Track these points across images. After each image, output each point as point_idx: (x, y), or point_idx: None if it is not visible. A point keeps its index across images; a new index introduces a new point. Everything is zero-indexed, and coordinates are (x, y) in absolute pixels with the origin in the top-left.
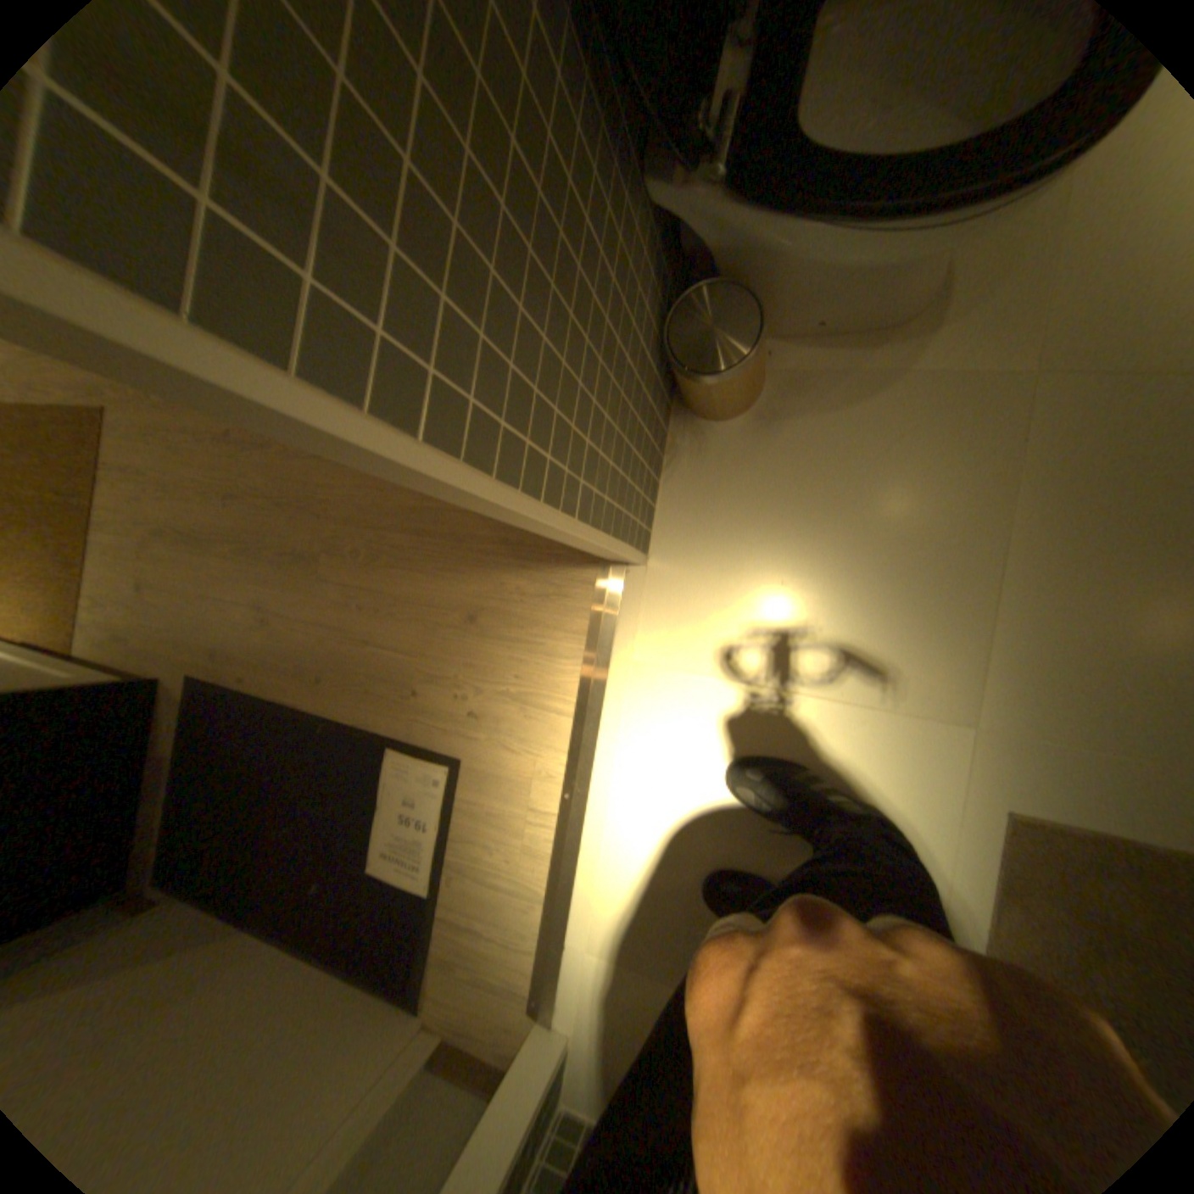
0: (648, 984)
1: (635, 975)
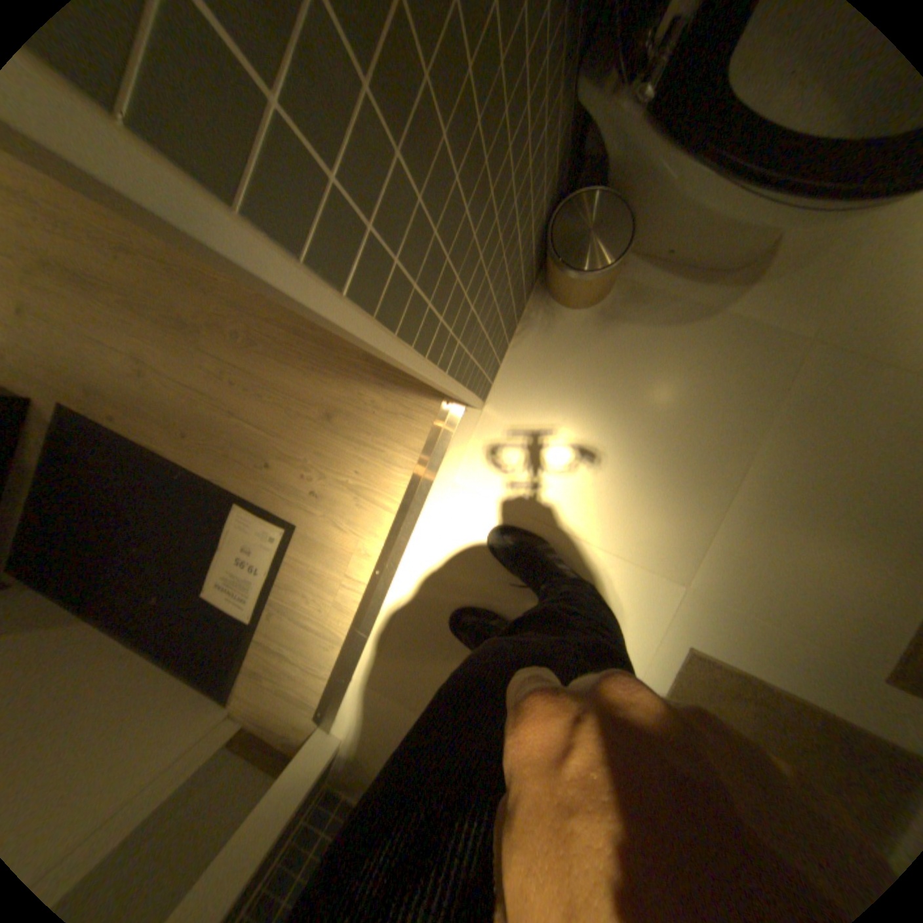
0: (404, 707)
1: (396, 701)
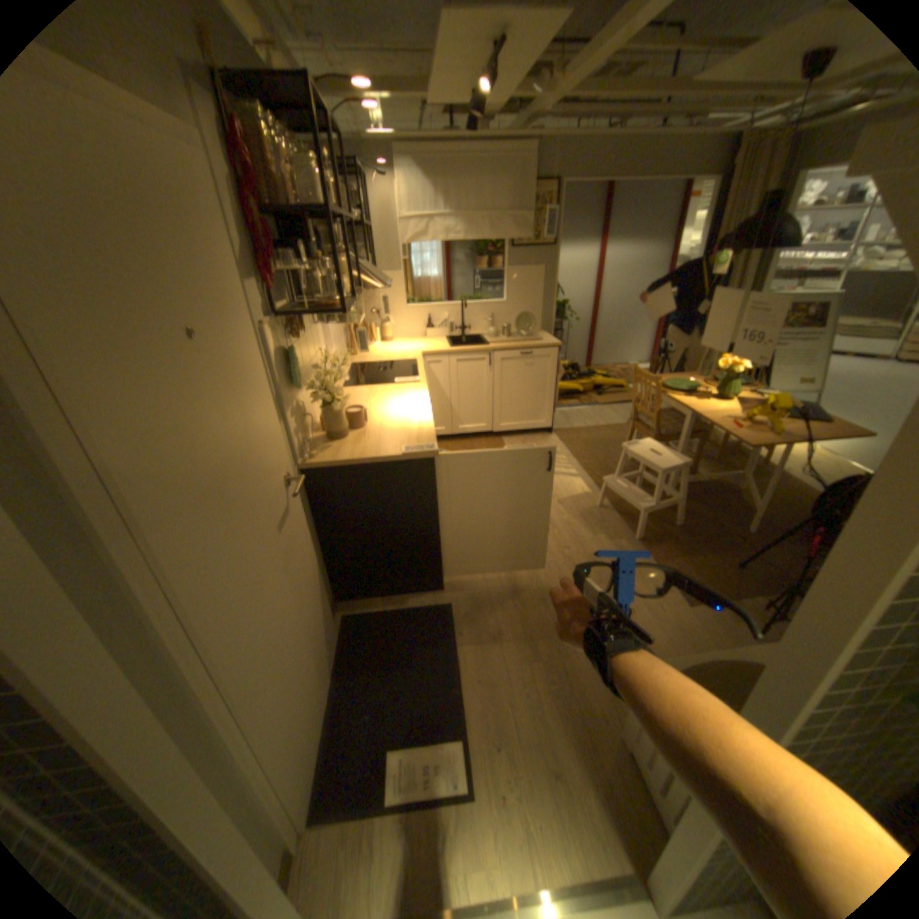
0: None
1: None
